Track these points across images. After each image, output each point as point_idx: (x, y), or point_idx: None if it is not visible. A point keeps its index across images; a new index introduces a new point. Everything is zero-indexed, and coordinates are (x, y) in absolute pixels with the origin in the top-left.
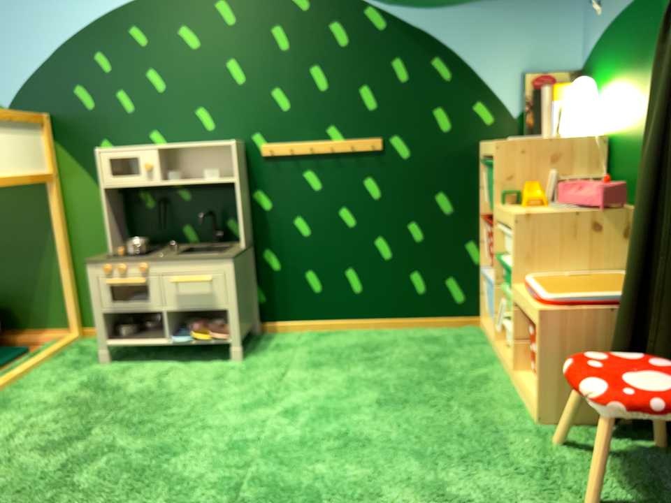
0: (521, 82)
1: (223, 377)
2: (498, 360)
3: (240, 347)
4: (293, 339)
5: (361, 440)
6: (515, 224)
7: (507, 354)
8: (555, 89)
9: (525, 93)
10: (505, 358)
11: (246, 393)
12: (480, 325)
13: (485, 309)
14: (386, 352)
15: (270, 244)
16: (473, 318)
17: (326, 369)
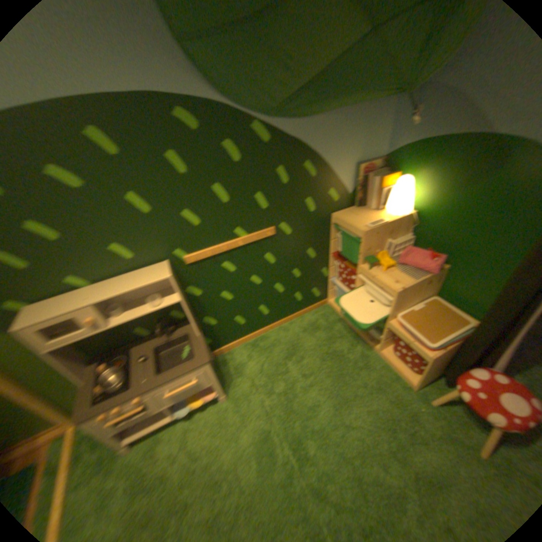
0: (356, 170)
1: (228, 423)
2: (358, 335)
3: (225, 394)
4: (239, 356)
5: (354, 453)
6: (397, 297)
7: (365, 333)
8: (384, 180)
9: (358, 177)
10: (366, 338)
11: (257, 435)
12: (328, 303)
13: (331, 296)
14: (301, 349)
15: (209, 313)
16: (324, 301)
17: (283, 383)
